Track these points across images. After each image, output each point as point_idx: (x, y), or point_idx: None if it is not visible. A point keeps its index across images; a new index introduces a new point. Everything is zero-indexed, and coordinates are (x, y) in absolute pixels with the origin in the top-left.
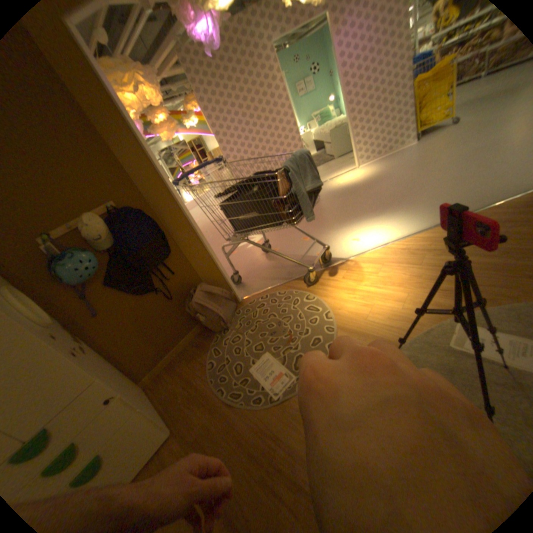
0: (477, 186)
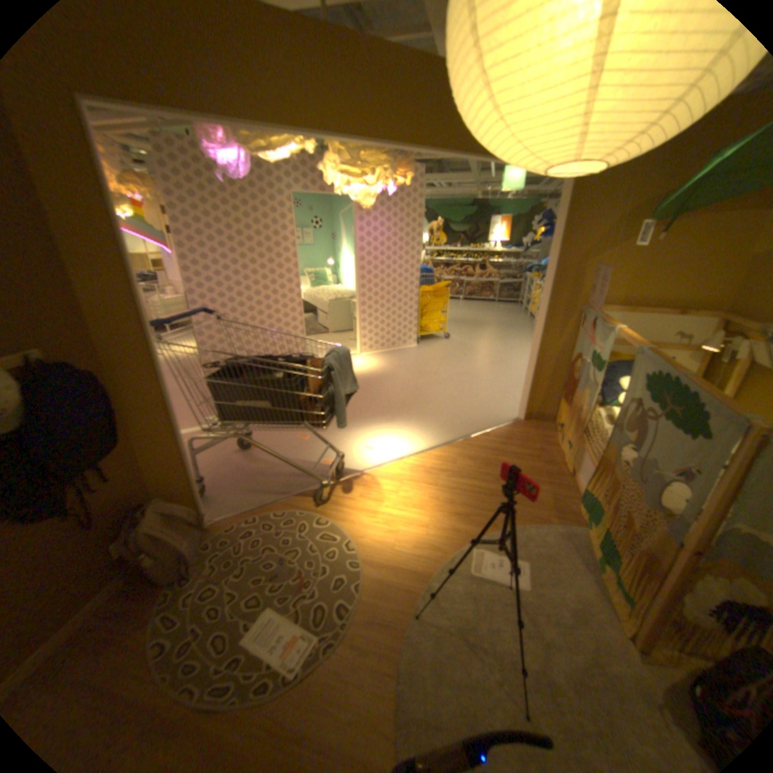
0: (470, 412)
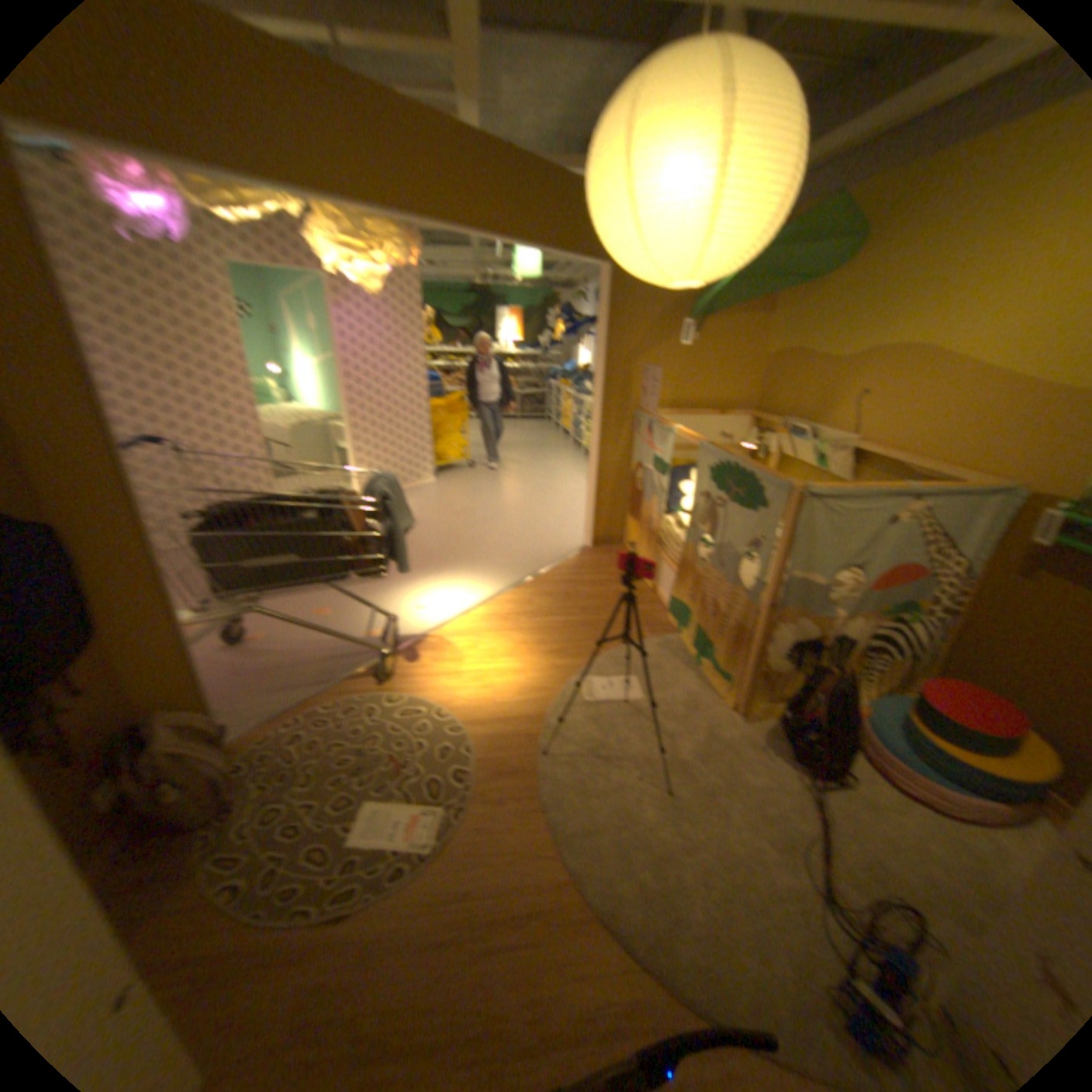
0: (531, 550)
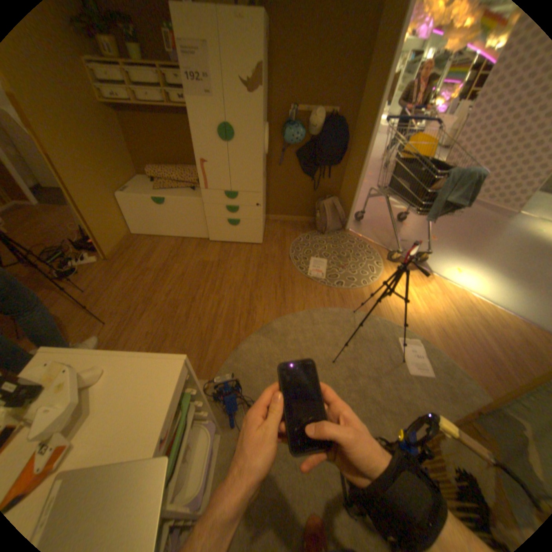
0: None
